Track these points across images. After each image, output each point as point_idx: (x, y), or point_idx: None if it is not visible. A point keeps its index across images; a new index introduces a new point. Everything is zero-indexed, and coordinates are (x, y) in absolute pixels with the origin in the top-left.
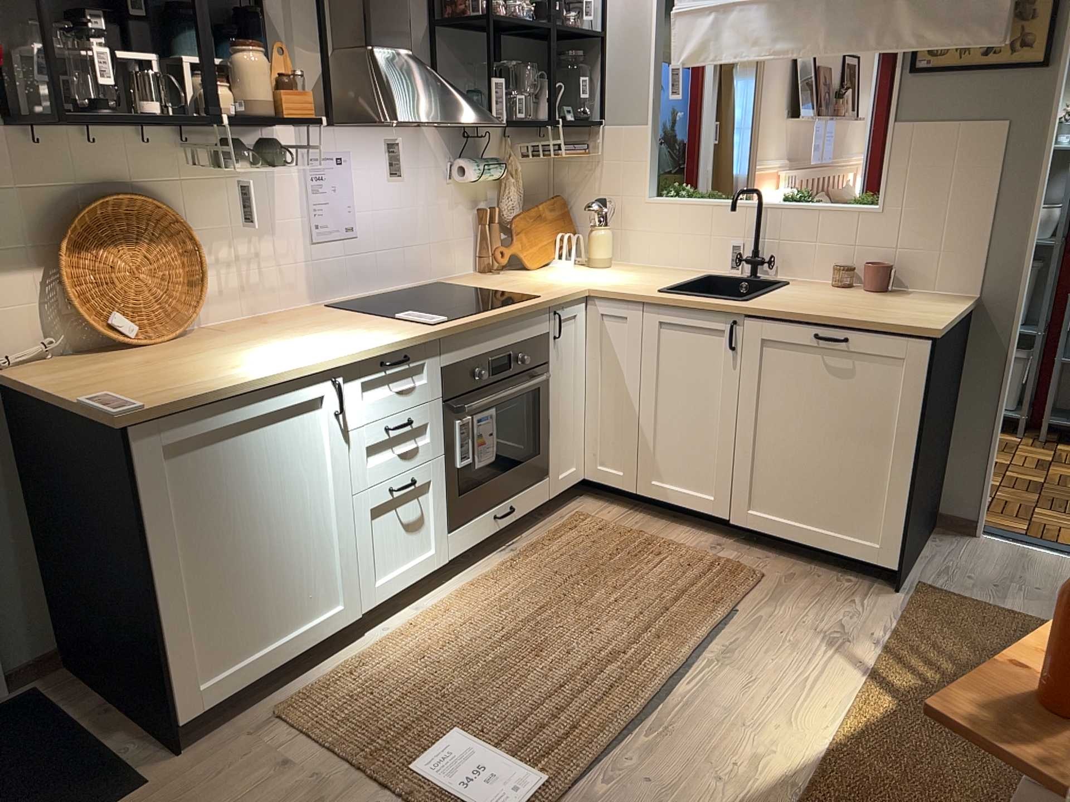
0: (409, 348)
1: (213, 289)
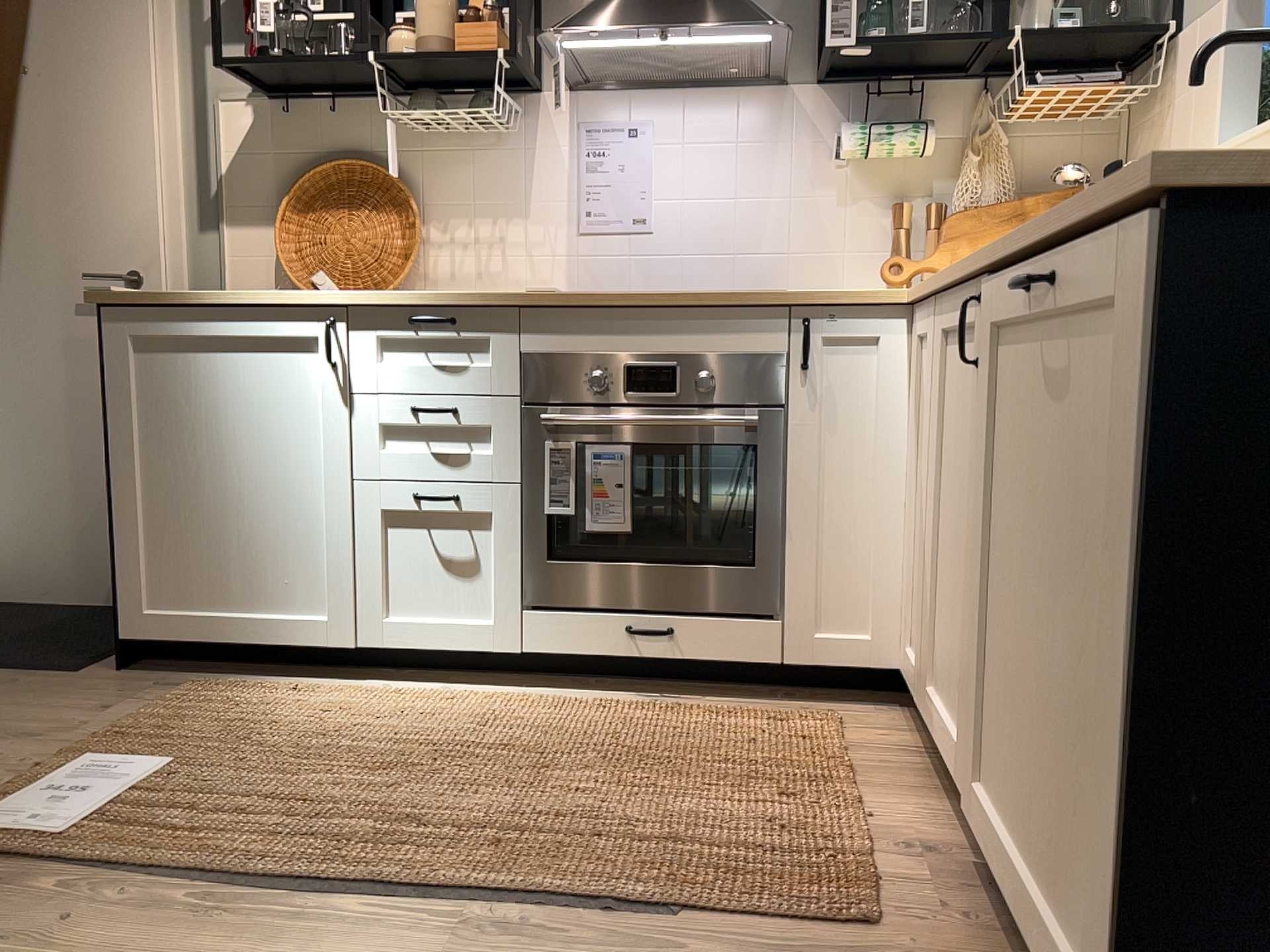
0: (456, 308)
1: (442, 269)
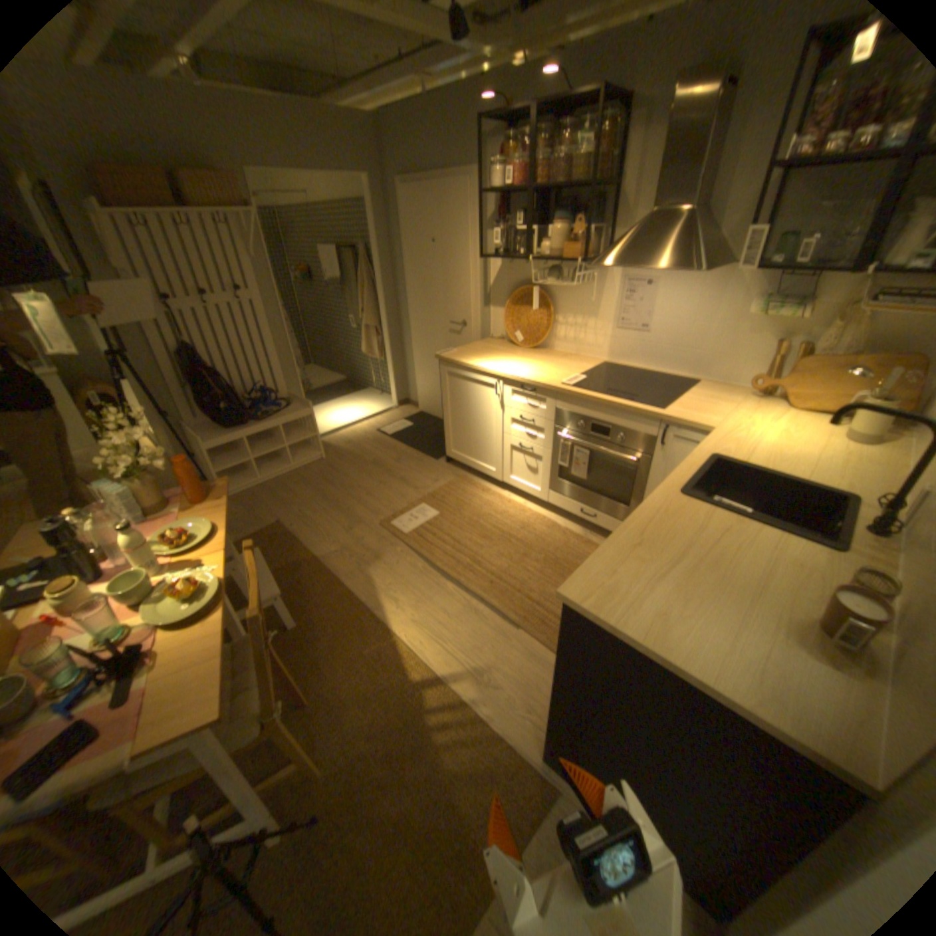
0: (534, 386)
1: (561, 335)
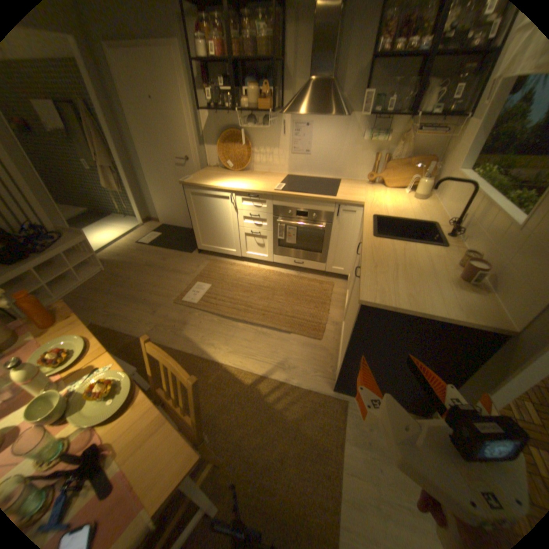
0: (258, 193)
1: (257, 160)
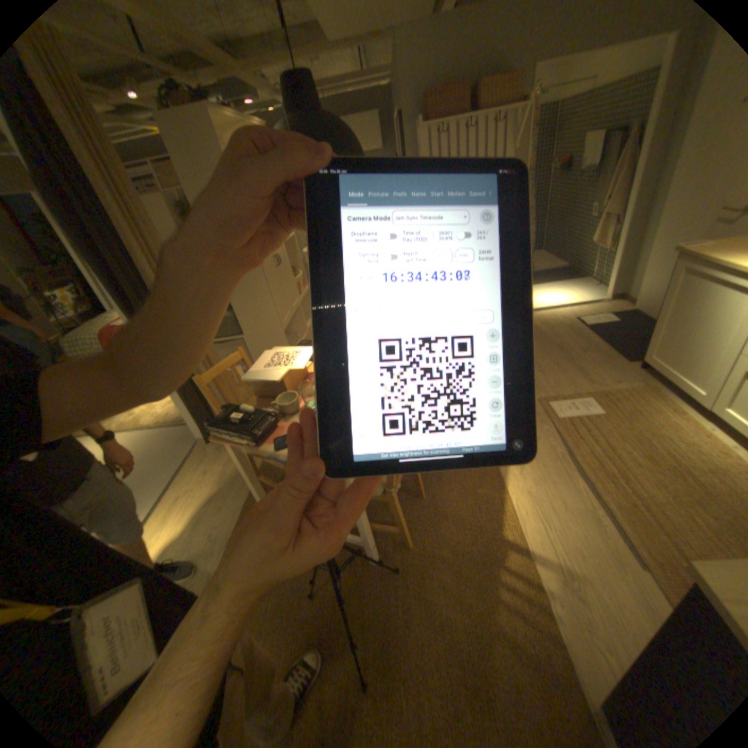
0: None
1: None
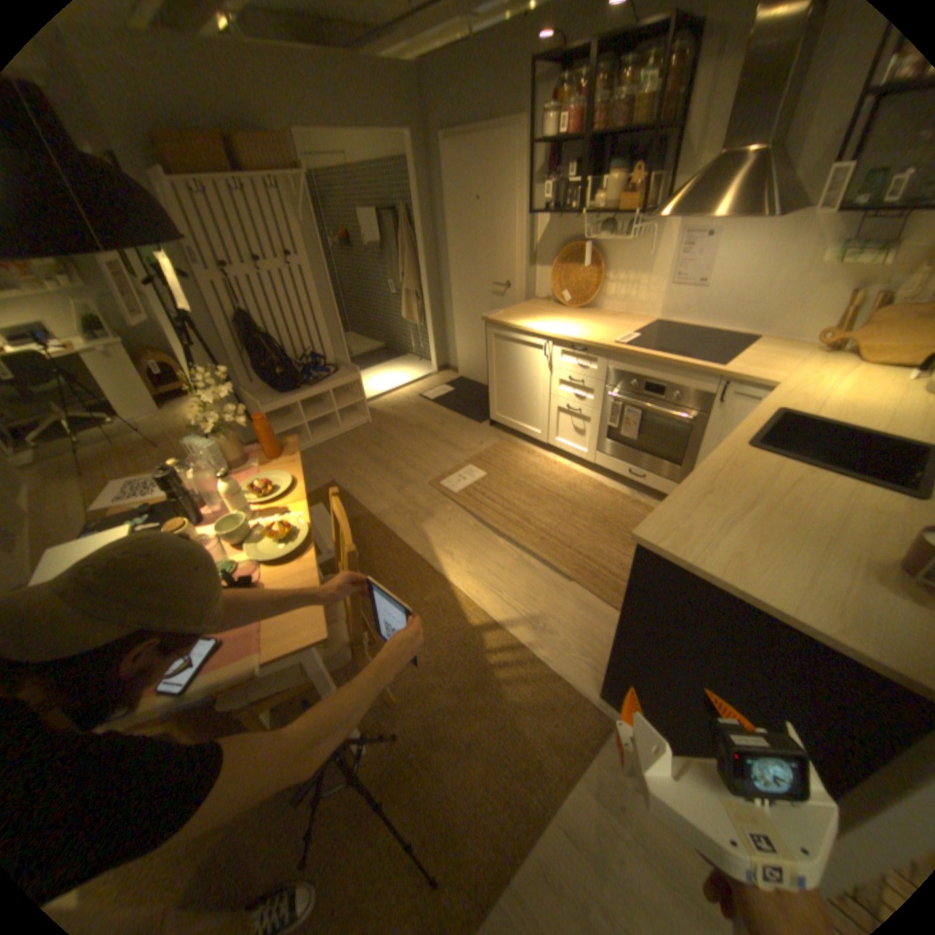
0: (586, 346)
1: (611, 293)
